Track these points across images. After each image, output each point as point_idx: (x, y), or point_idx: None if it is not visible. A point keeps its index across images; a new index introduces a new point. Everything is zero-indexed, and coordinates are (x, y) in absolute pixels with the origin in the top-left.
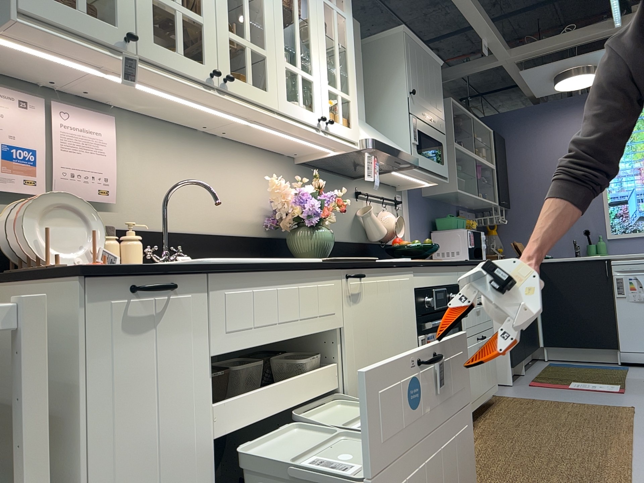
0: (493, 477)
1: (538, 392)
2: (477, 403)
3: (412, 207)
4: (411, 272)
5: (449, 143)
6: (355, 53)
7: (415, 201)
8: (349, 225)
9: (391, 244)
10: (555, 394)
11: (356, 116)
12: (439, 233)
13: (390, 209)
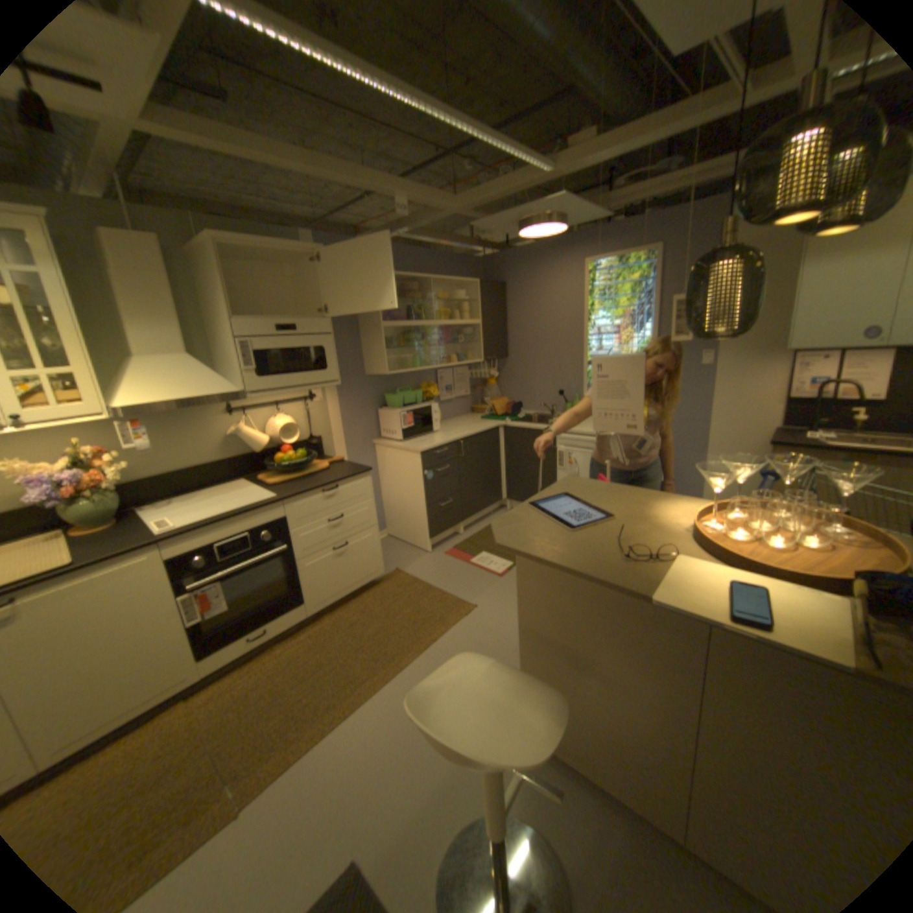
0: (236, 710)
1: (437, 567)
2: (327, 602)
3: (341, 392)
4: (149, 550)
5: (377, 323)
6: (145, 276)
7: (348, 385)
8: (215, 445)
9: (272, 454)
10: (444, 574)
11: (90, 385)
12: (384, 410)
13: (295, 407)
